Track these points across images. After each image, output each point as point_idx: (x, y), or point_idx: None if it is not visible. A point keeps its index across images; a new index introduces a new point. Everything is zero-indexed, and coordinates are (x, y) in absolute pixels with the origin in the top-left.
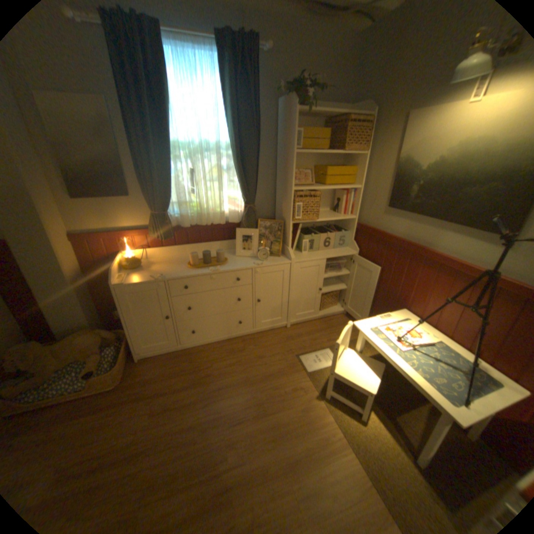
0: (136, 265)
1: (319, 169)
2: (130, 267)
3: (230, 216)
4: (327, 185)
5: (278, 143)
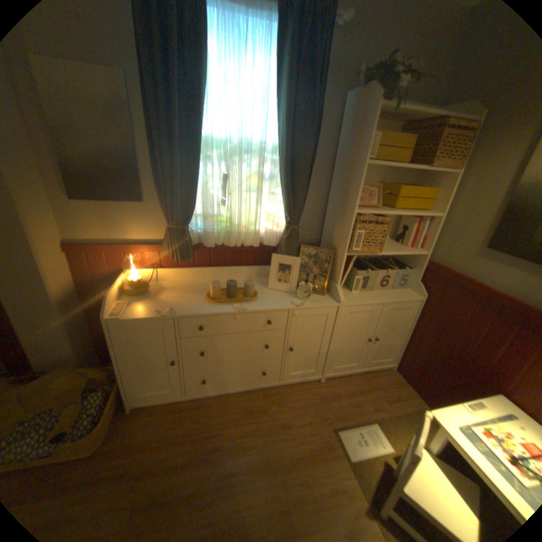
0: (141, 290)
1: (388, 187)
2: (133, 293)
3: (266, 236)
4: (398, 209)
5: (340, 150)
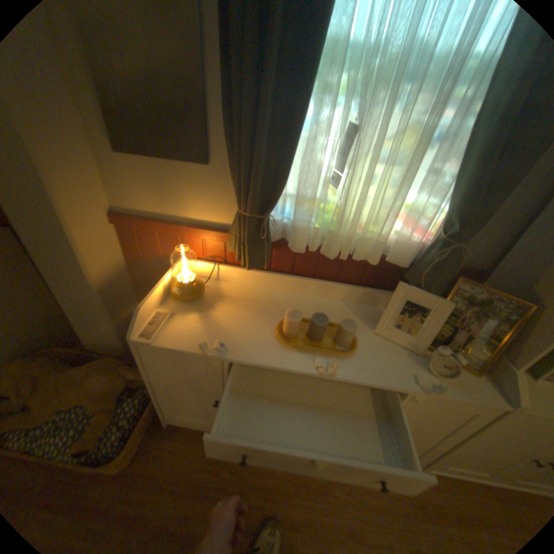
0: (192, 297)
1: None
2: (181, 299)
3: (394, 246)
4: None
5: None
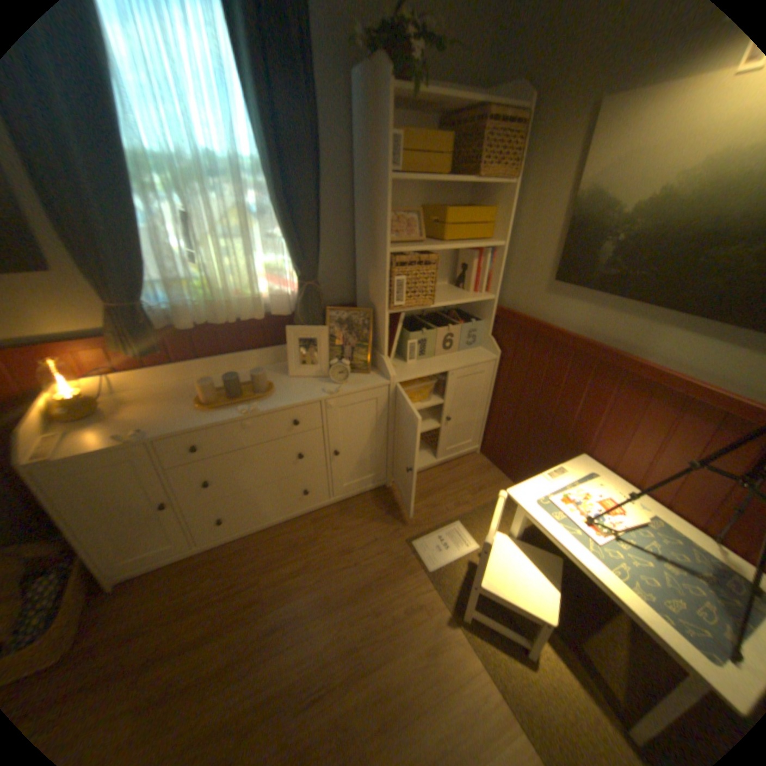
0: (86, 411)
1: (433, 212)
2: (72, 417)
3: (274, 302)
4: (448, 241)
5: (357, 161)
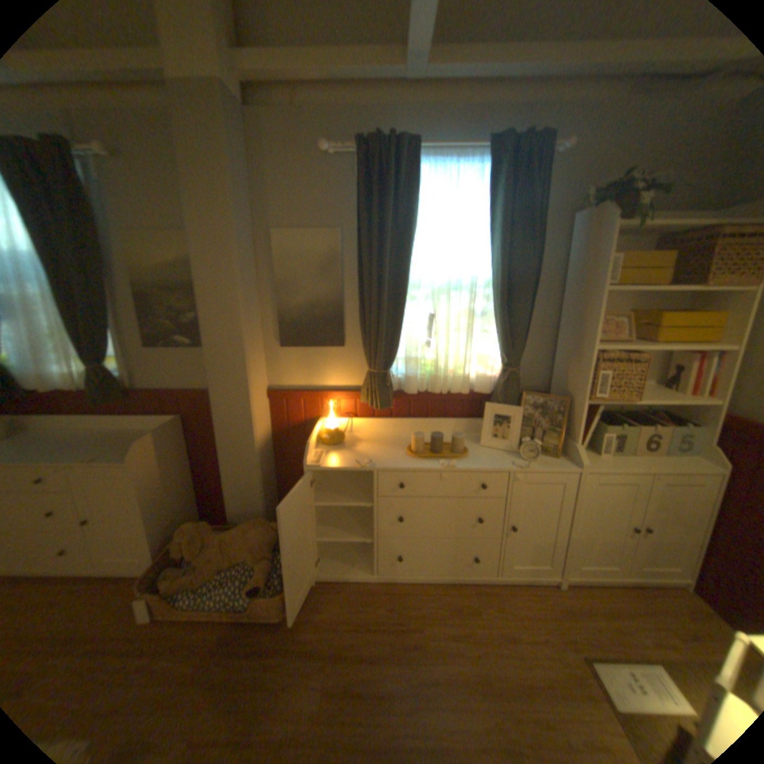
0: (338, 440)
1: (644, 315)
2: (330, 442)
3: (476, 381)
4: (662, 342)
5: (569, 276)
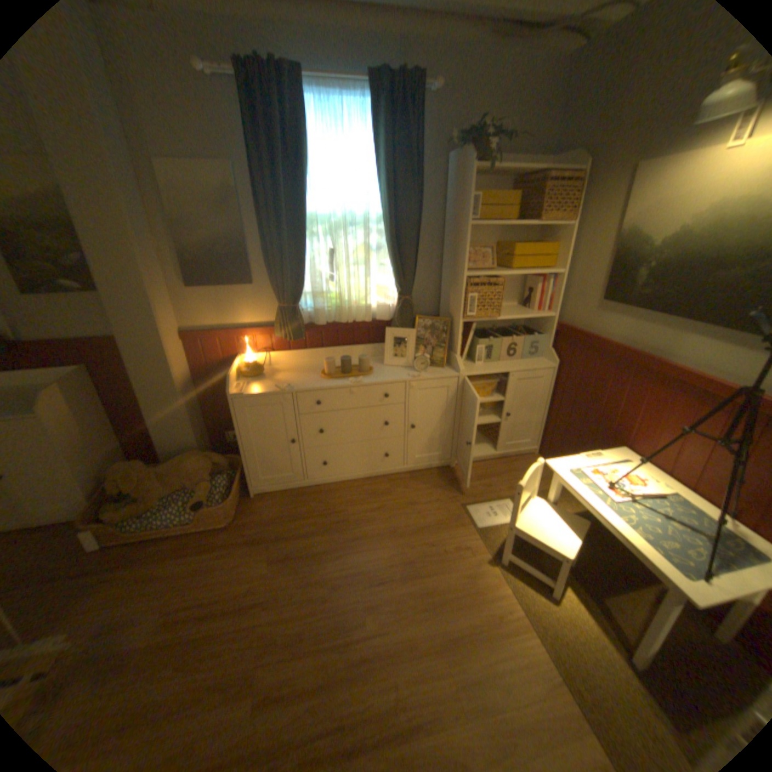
0: (257, 372)
1: (504, 247)
2: (250, 375)
3: (378, 311)
4: (515, 269)
5: (447, 213)
